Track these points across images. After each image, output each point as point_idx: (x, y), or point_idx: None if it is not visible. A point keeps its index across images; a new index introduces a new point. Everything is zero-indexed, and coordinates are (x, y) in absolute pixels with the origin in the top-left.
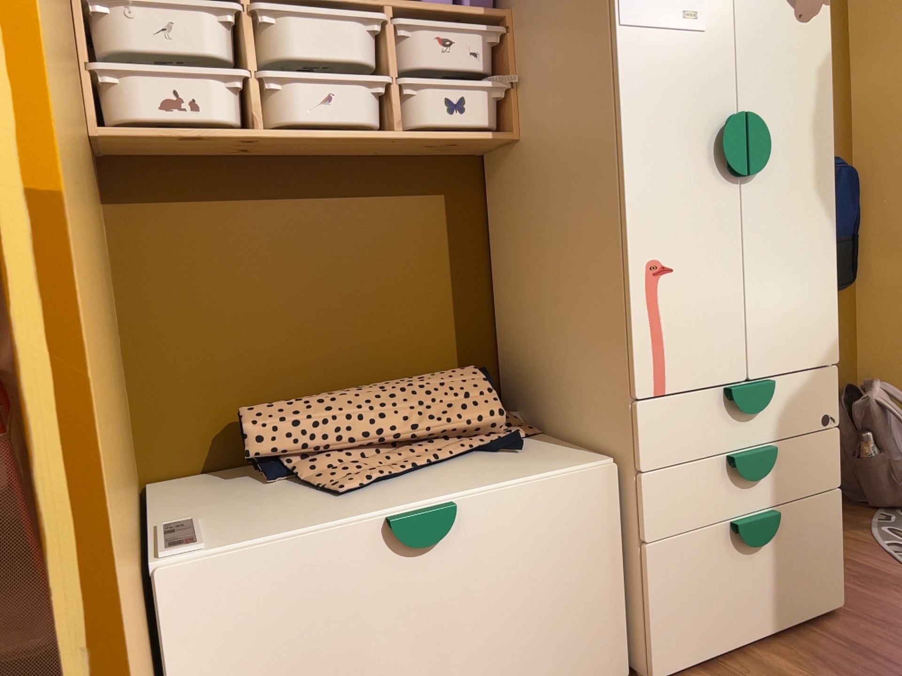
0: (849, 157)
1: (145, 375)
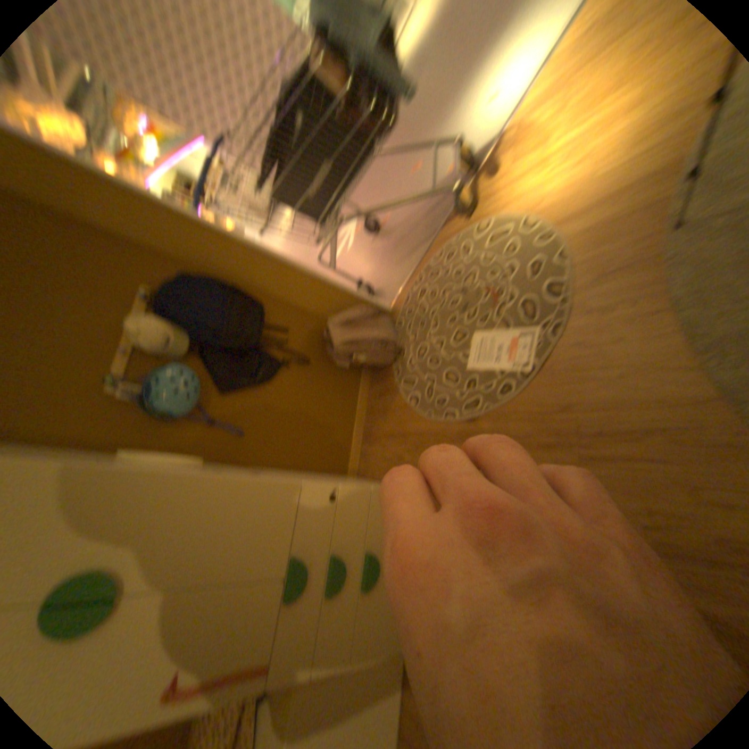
0: (172, 254)
1: None
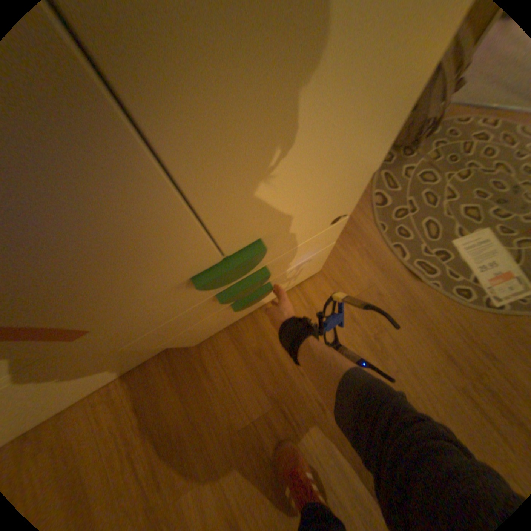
0: None
1: None
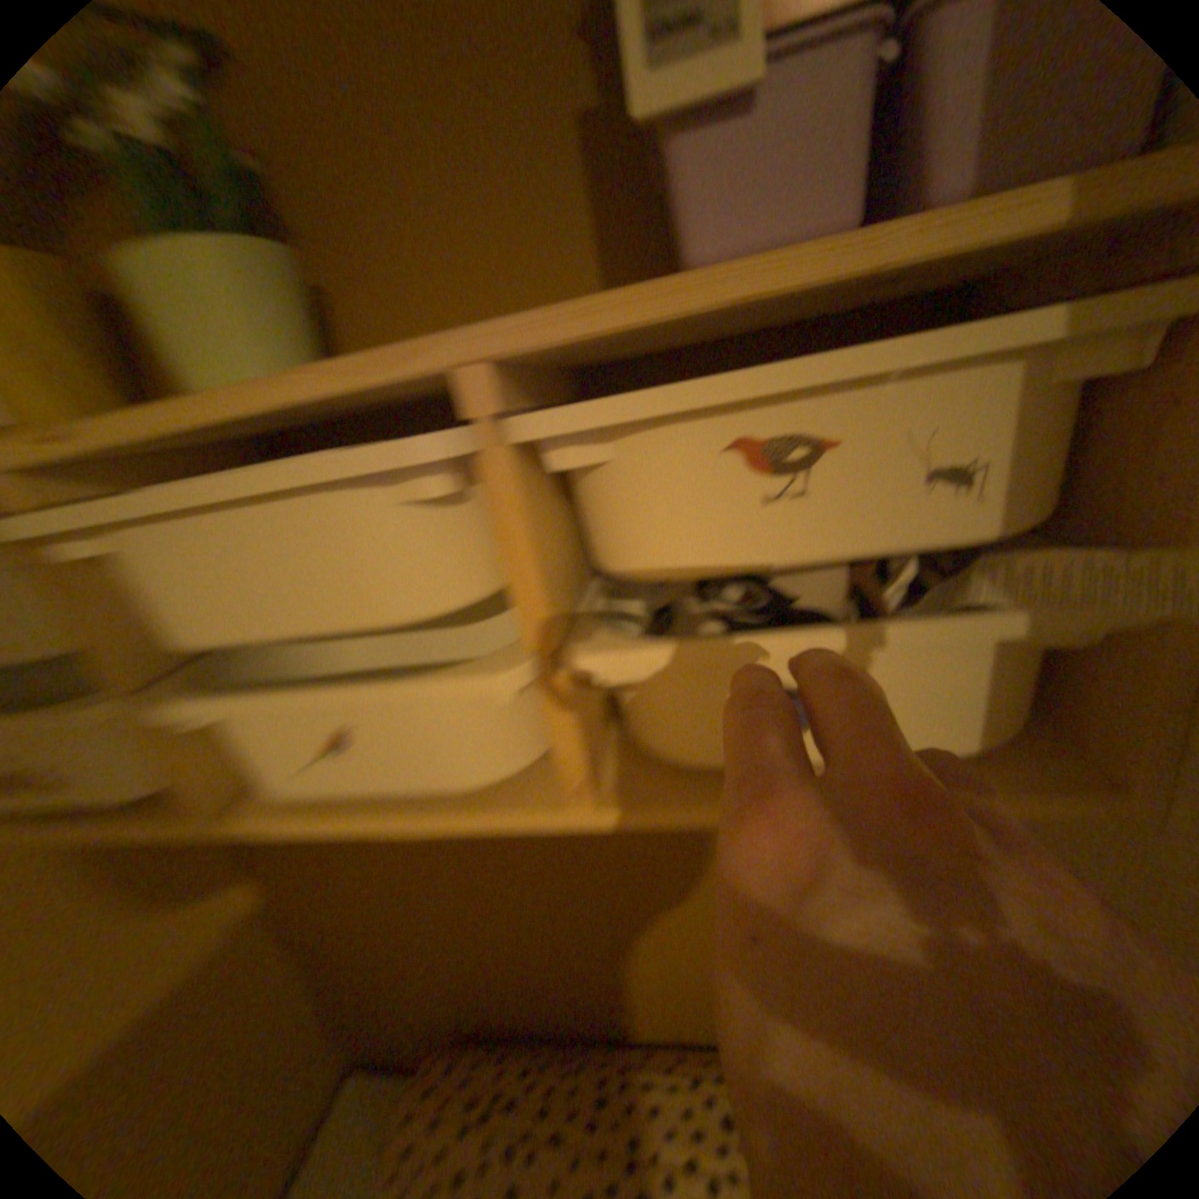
0: None
1: (316, 963)
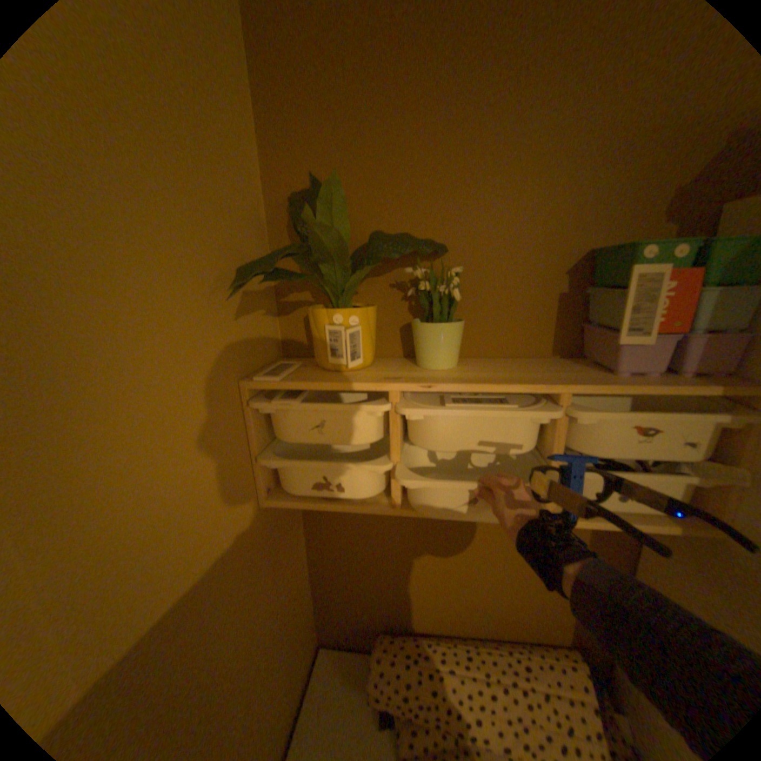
0: None
1: (321, 589)
